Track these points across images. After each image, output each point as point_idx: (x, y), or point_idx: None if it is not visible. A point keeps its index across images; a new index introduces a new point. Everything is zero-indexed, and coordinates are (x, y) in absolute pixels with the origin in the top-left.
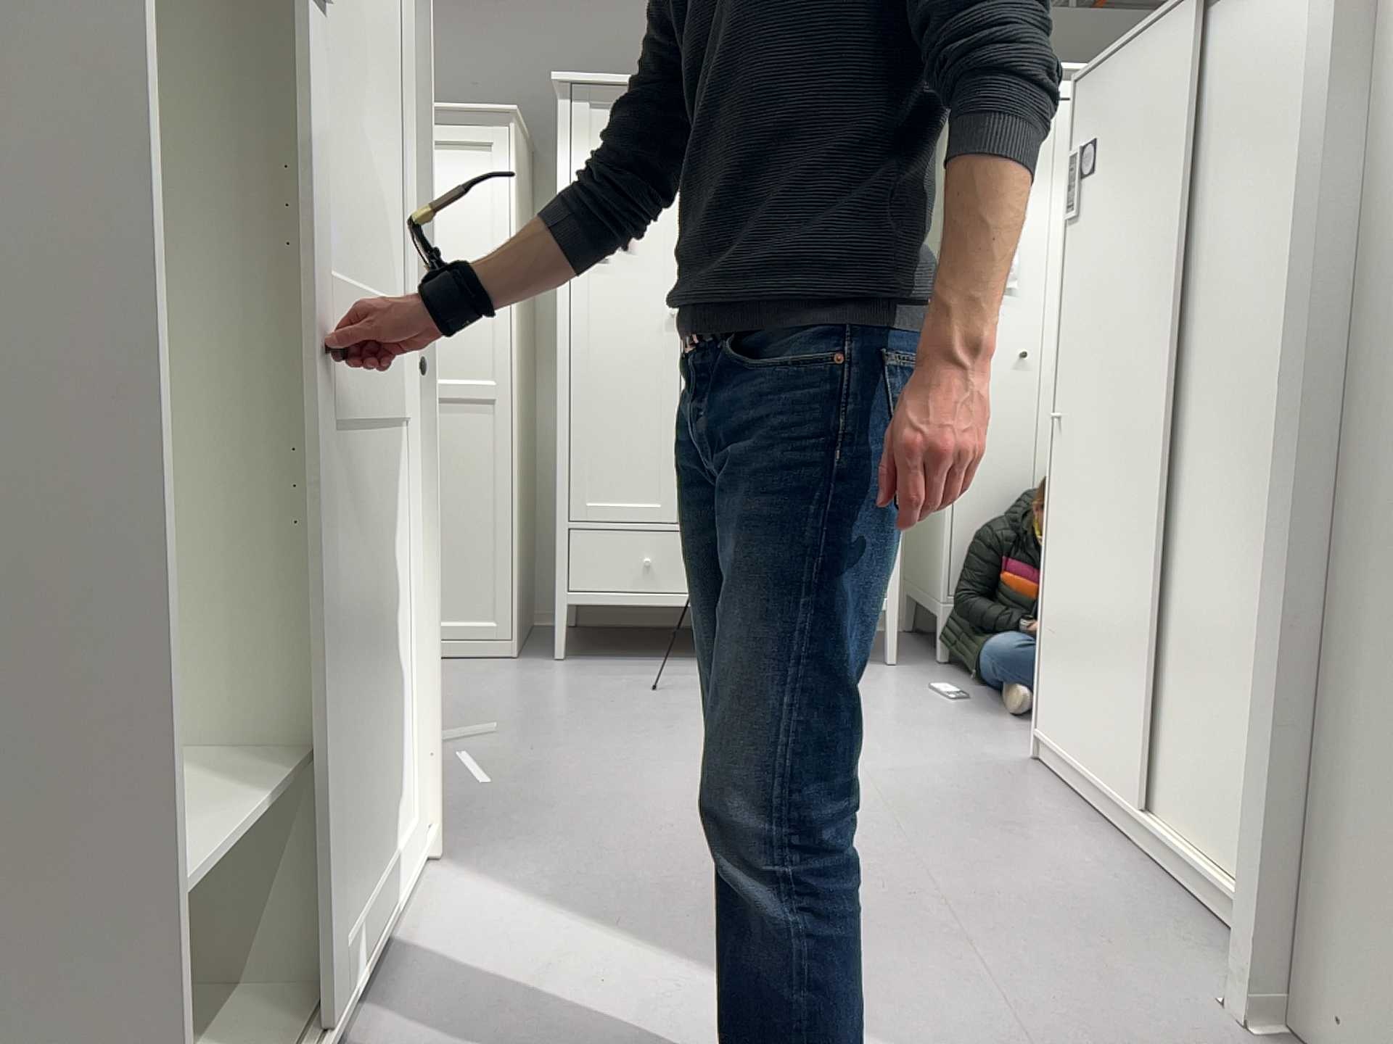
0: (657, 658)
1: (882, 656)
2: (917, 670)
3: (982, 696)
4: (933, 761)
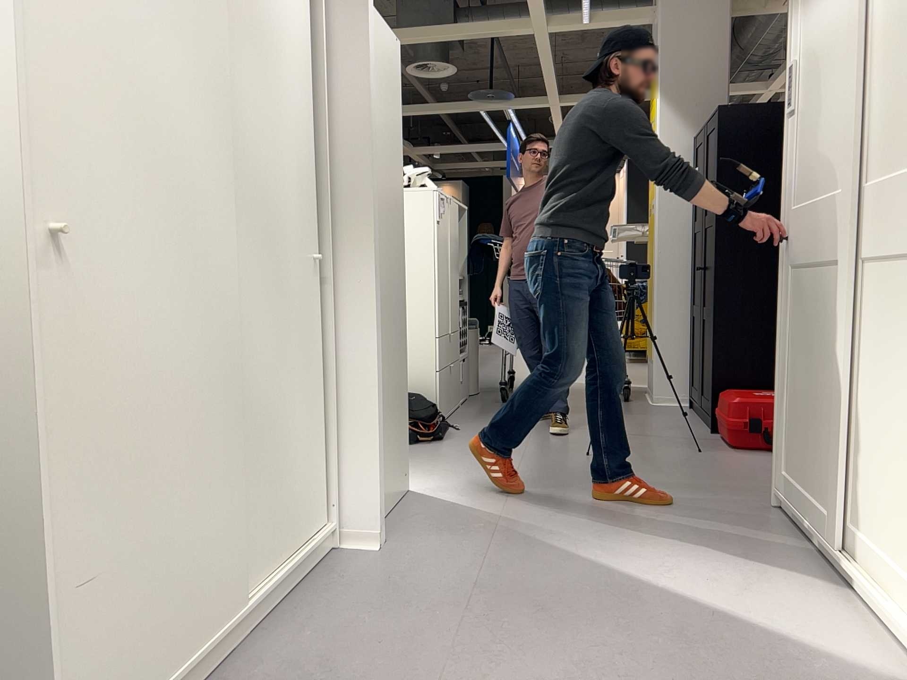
0: None
1: None
2: None
3: None
4: None
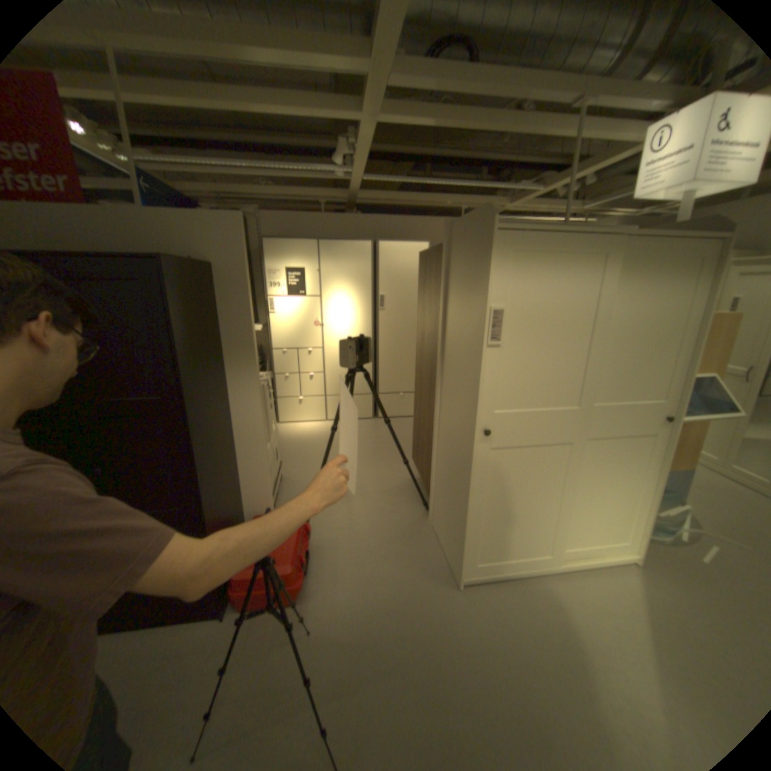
0: None
1: None
2: None
3: None
4: None
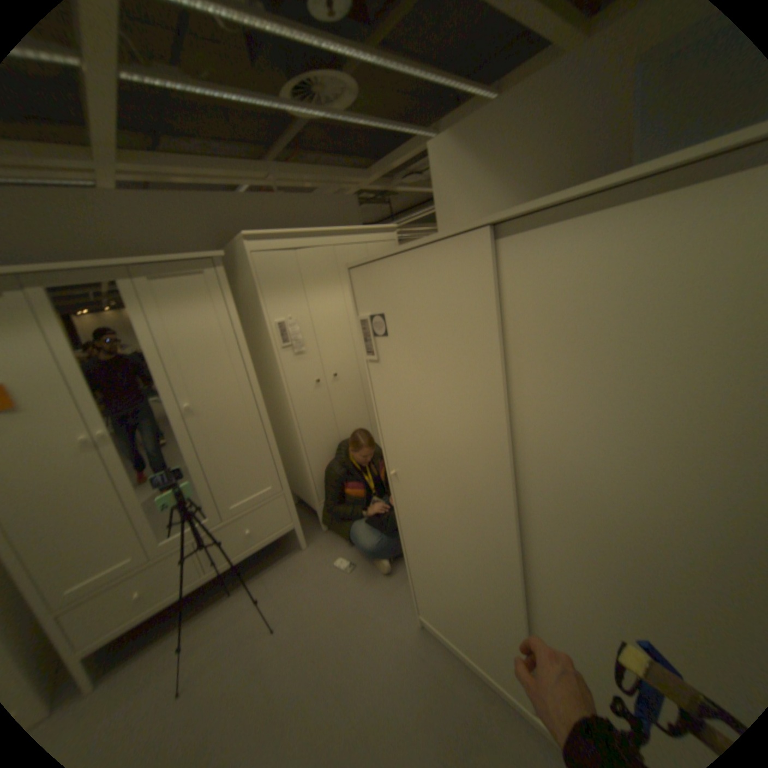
0: (166, 631)
1: (294, 542)
2: (317, 548)
3: (357, 561)
4: (377, 674)
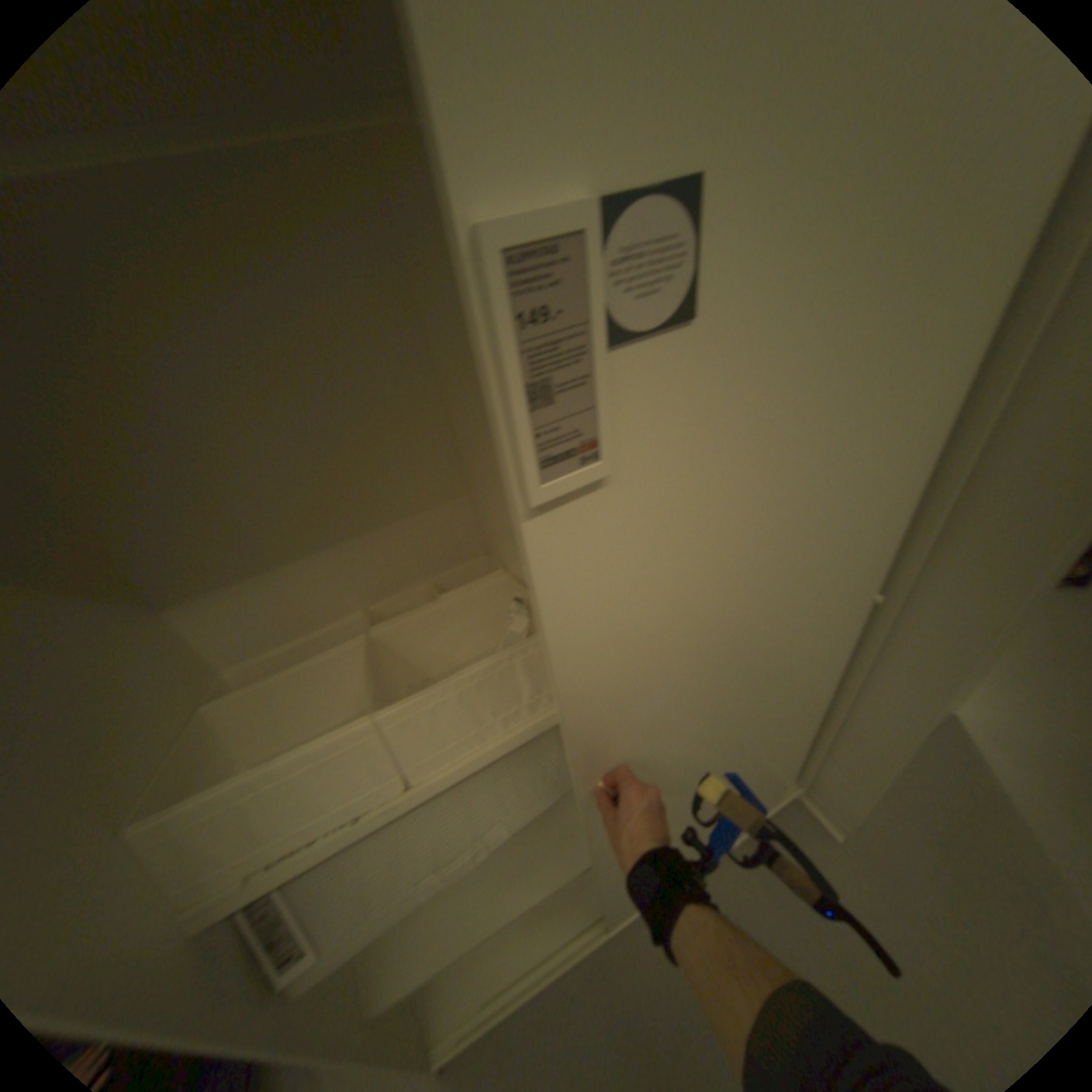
0: None
1: None
2: None
3: None
4: None
